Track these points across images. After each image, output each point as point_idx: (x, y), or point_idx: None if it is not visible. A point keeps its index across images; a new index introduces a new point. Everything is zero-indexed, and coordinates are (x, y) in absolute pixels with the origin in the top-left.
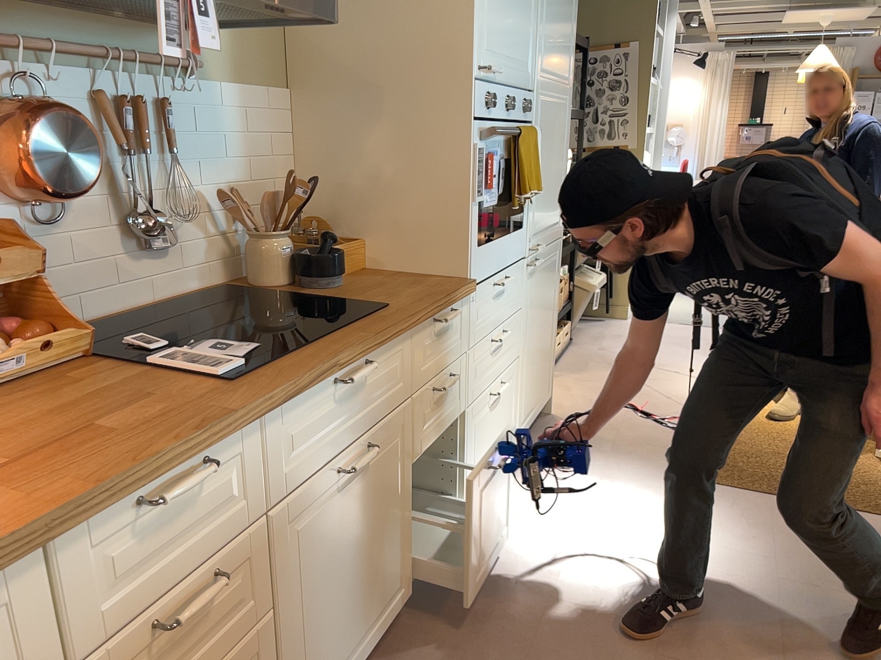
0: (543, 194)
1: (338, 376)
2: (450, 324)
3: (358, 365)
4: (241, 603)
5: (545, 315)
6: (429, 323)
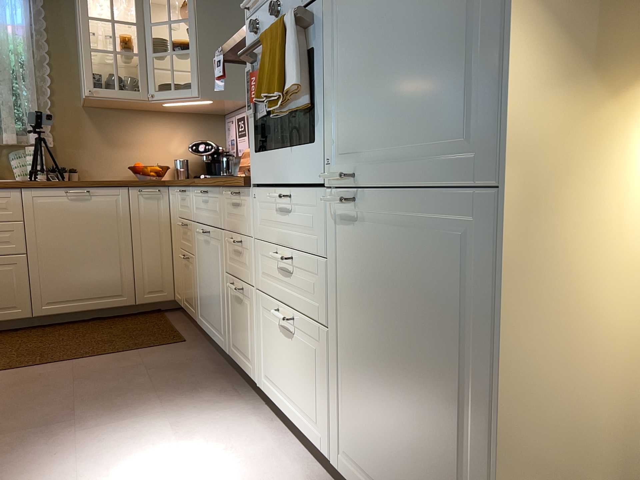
0: (374, 83)
1: (201, 190)
2: (240, 204)
3: (206, 191)
4: (190, 242)
5: (421, 348)
6: (228, 192)
